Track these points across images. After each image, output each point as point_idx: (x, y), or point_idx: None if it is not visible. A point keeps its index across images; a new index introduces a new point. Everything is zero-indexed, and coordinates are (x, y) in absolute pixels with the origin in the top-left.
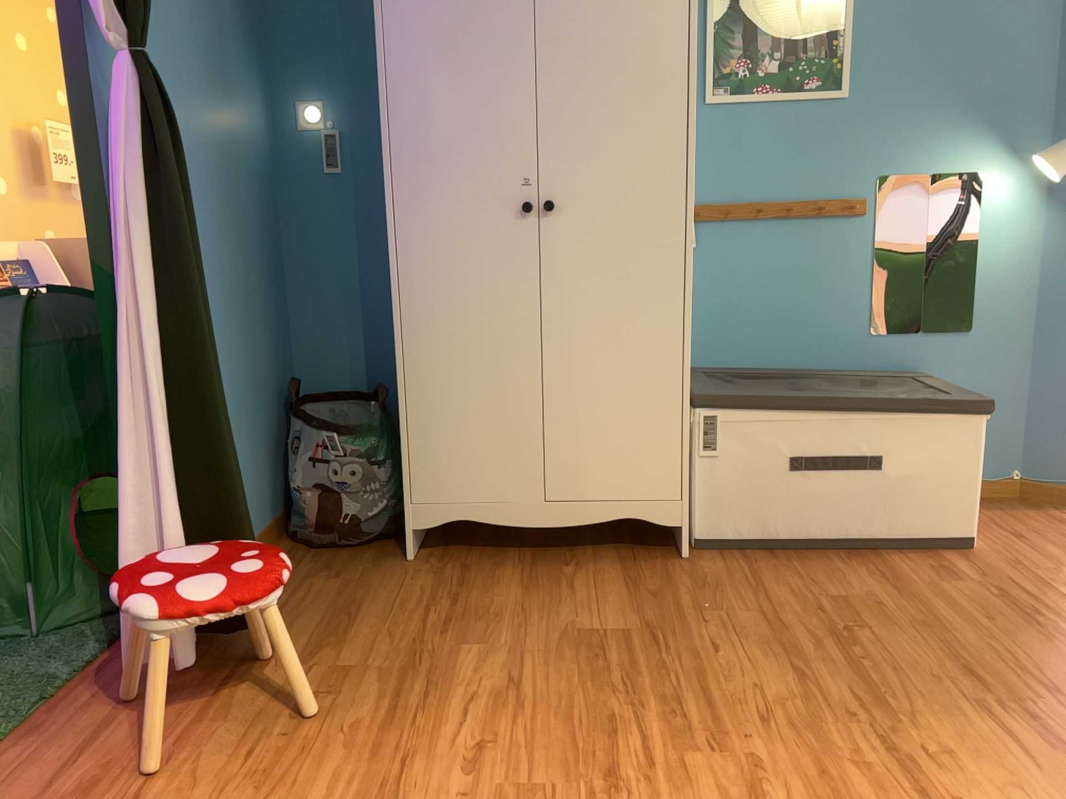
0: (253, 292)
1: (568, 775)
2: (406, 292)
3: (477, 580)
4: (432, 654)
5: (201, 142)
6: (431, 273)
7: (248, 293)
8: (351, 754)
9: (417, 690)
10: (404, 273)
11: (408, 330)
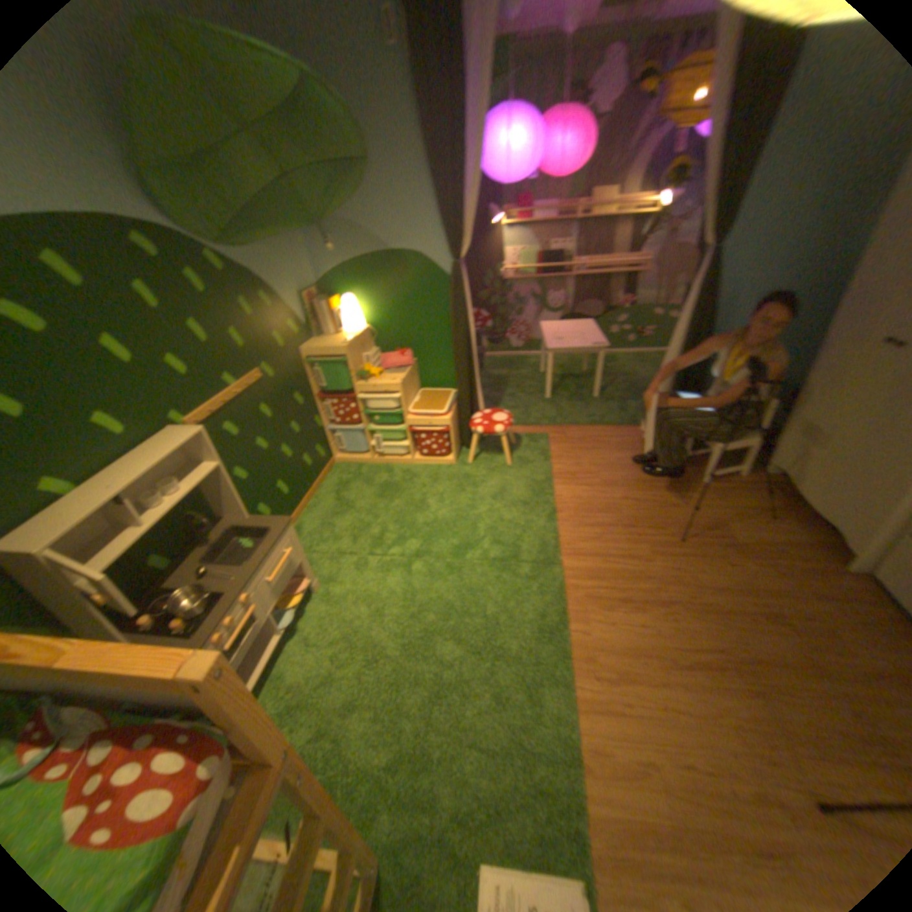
0: (810, 332)
1: (629, 520)
2: (821, 362)
3: (759, 496)
4: (686, 489)
5: (790, 263)
6: (834, 358)
7: (804, 332)
8: (624, 479)
9: (661, 488)
10: (825, 353)
11: (813, 380)
